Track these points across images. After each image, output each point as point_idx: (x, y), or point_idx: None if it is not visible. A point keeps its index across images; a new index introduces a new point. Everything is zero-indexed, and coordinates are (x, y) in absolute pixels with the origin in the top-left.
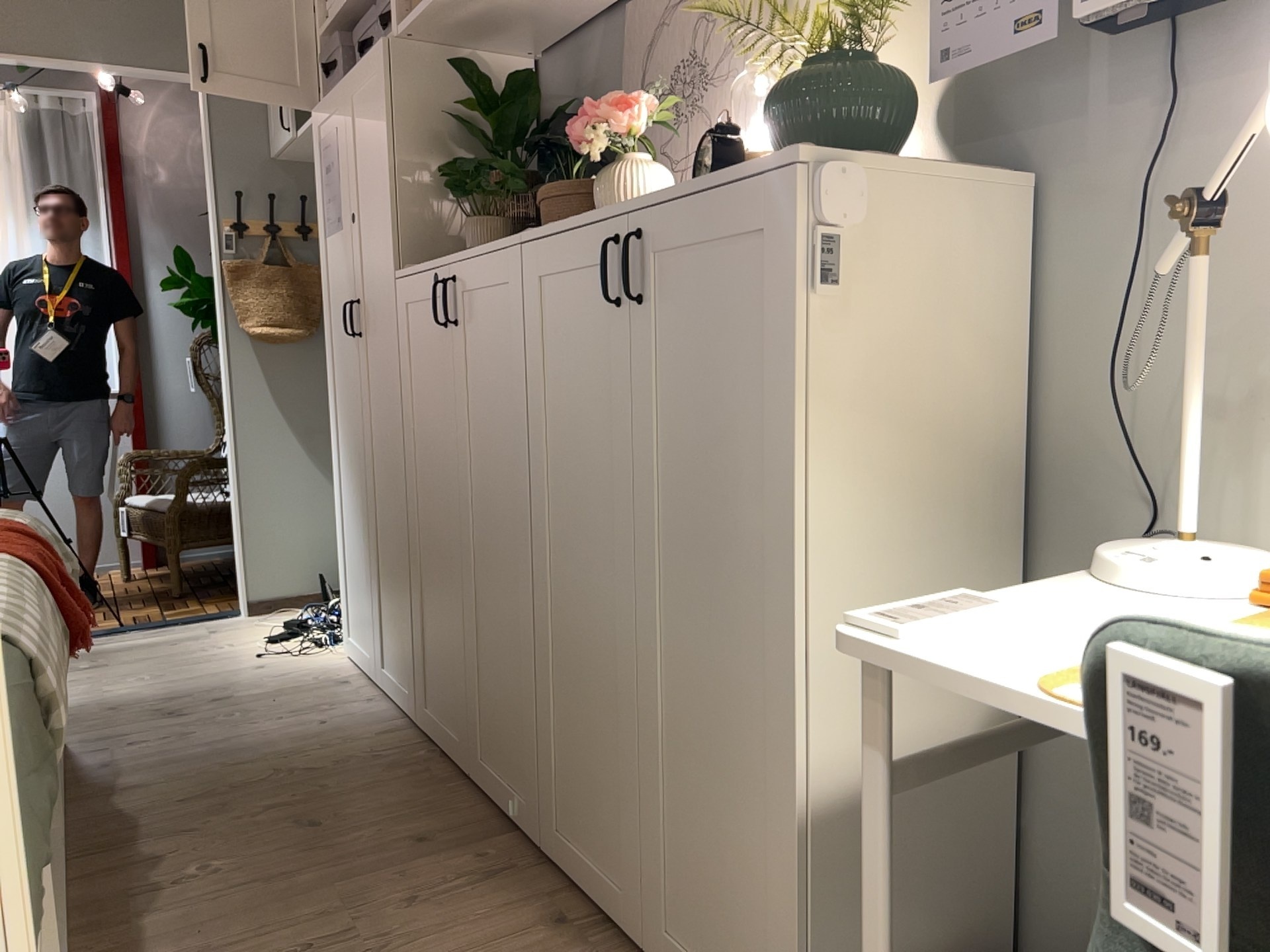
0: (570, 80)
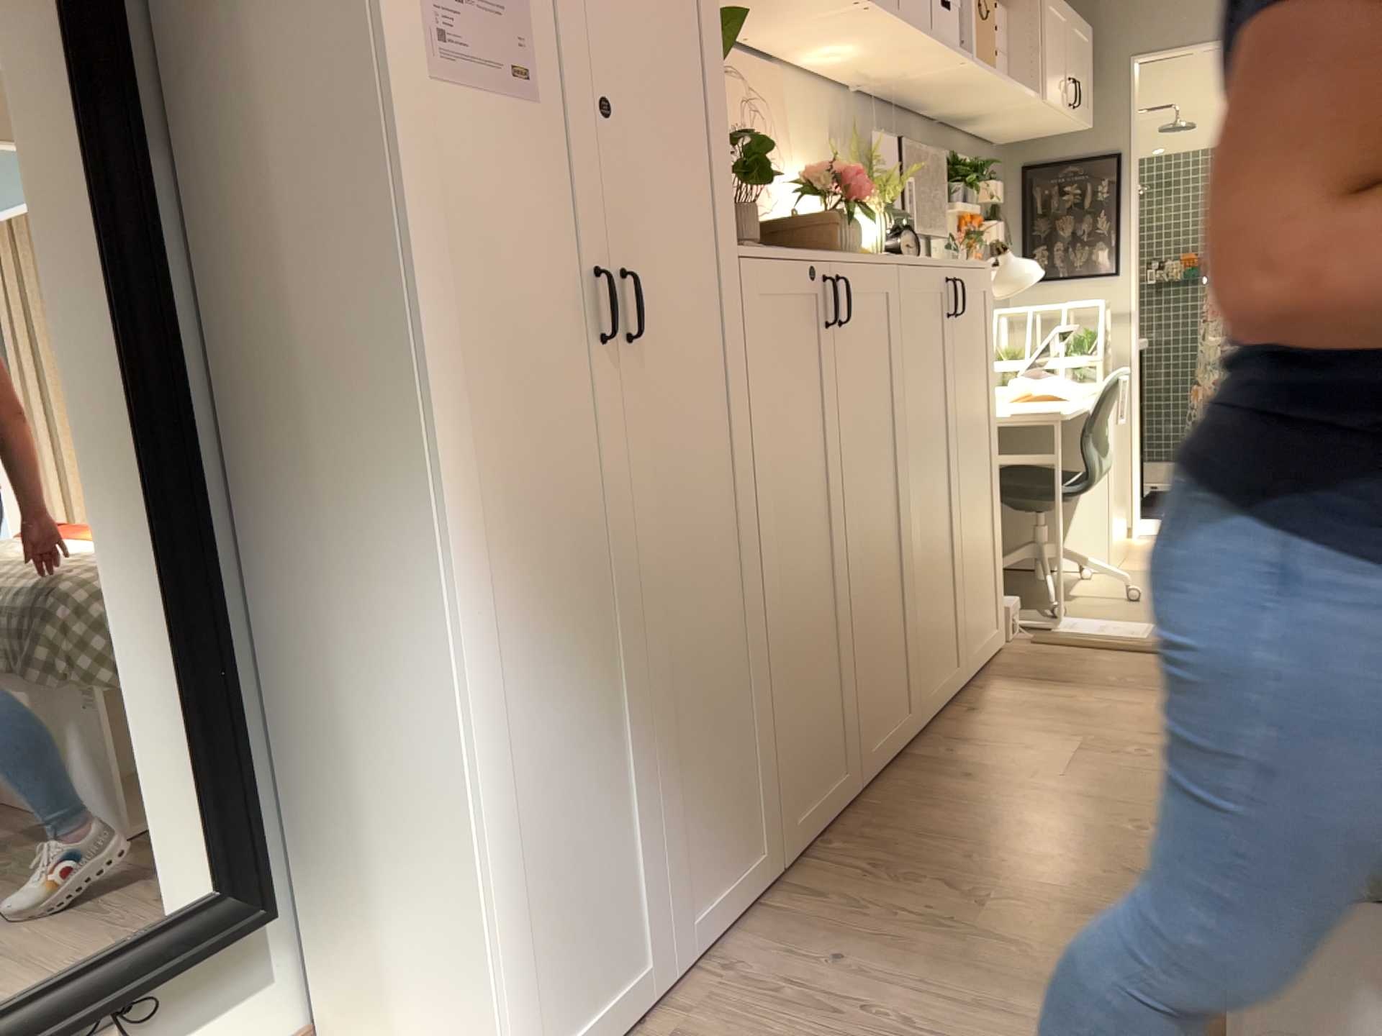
0: None
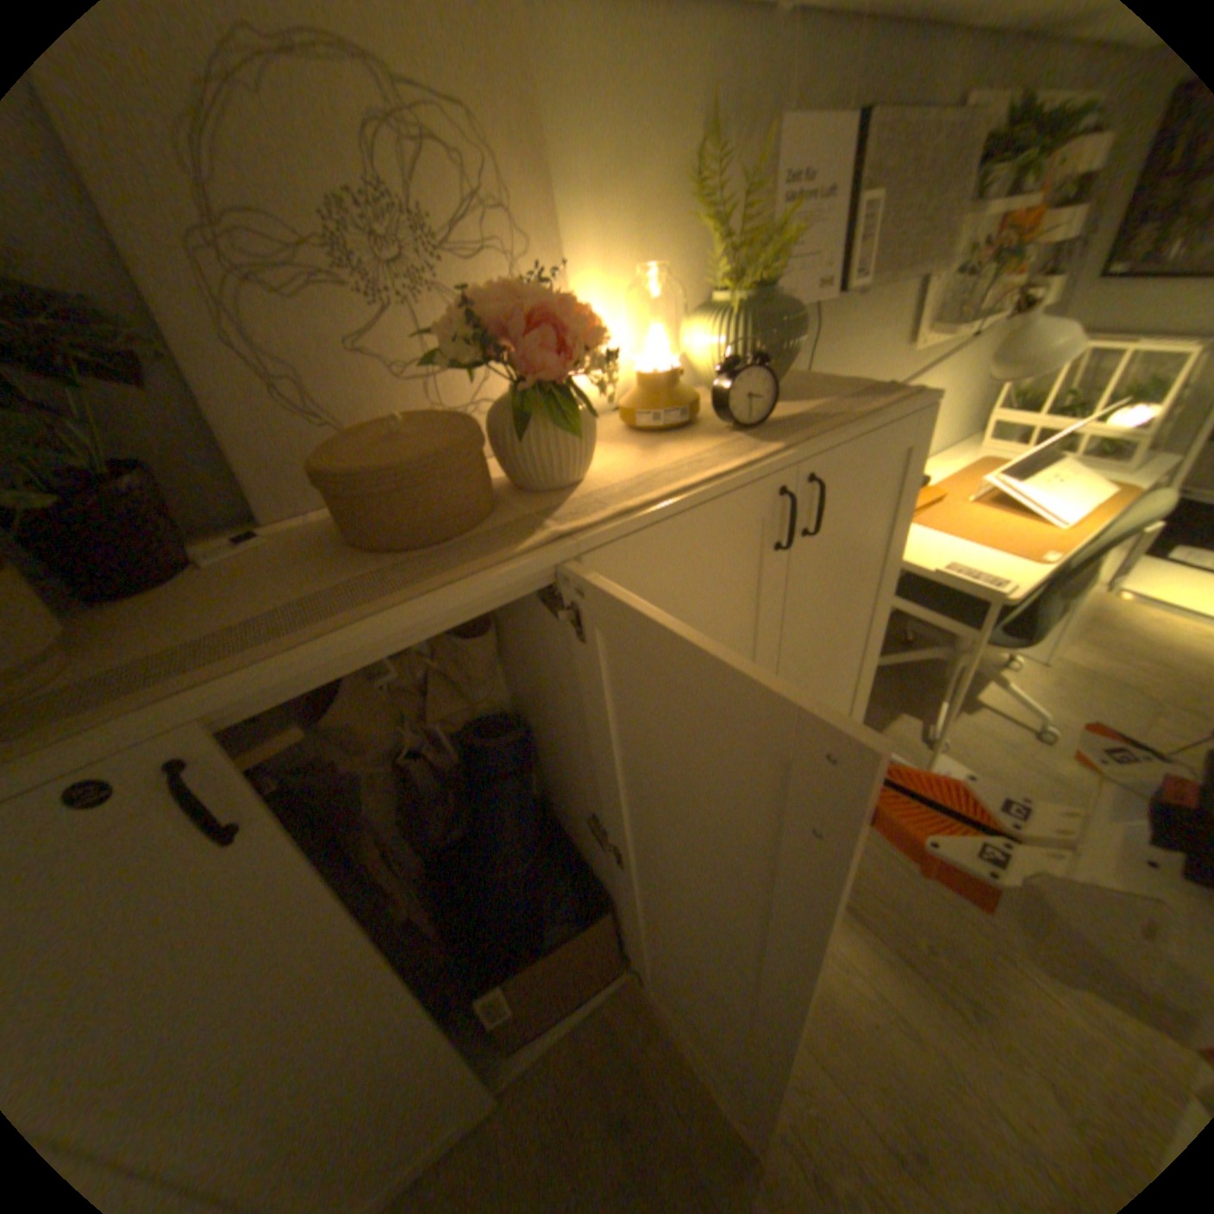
0: None
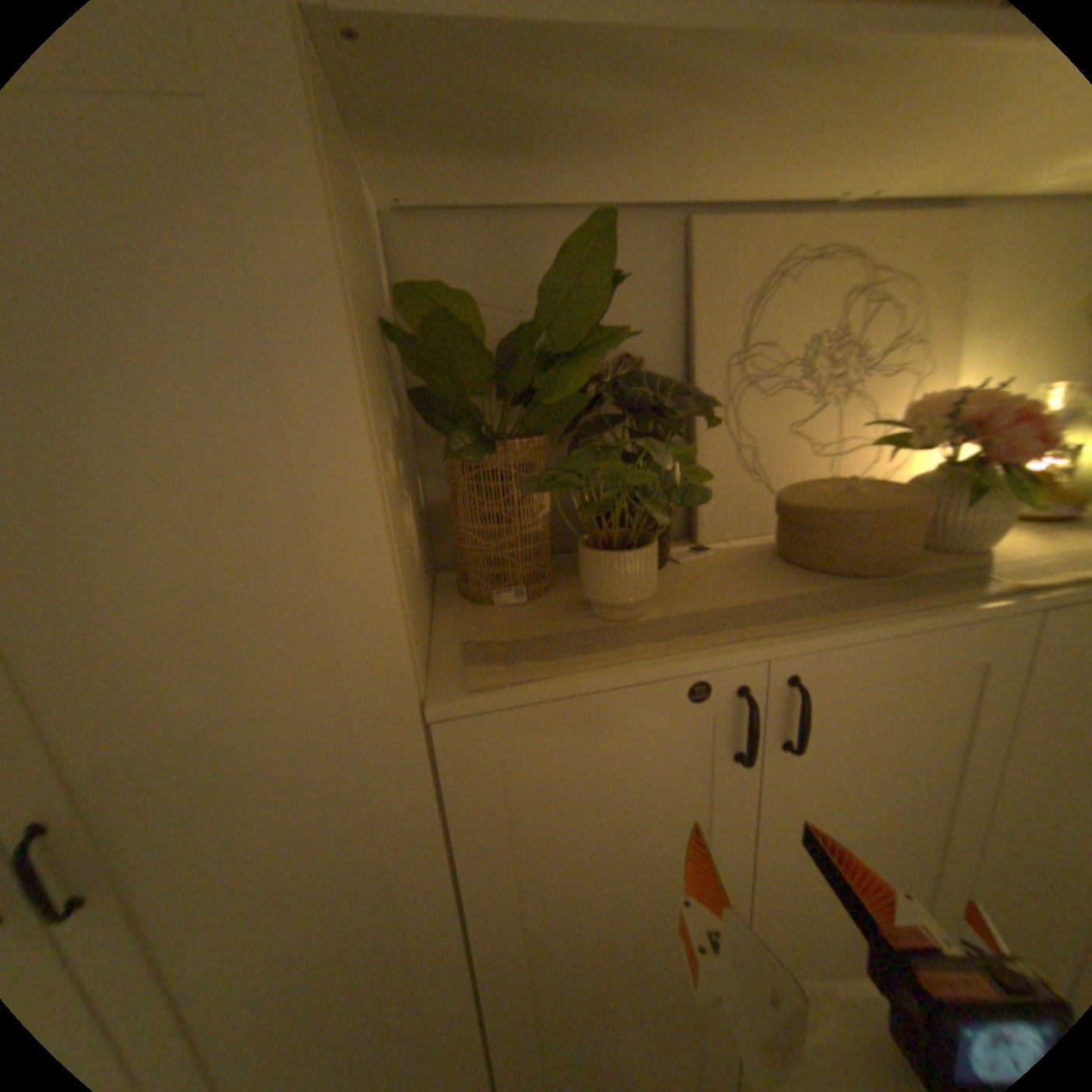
0: (508, 282)
